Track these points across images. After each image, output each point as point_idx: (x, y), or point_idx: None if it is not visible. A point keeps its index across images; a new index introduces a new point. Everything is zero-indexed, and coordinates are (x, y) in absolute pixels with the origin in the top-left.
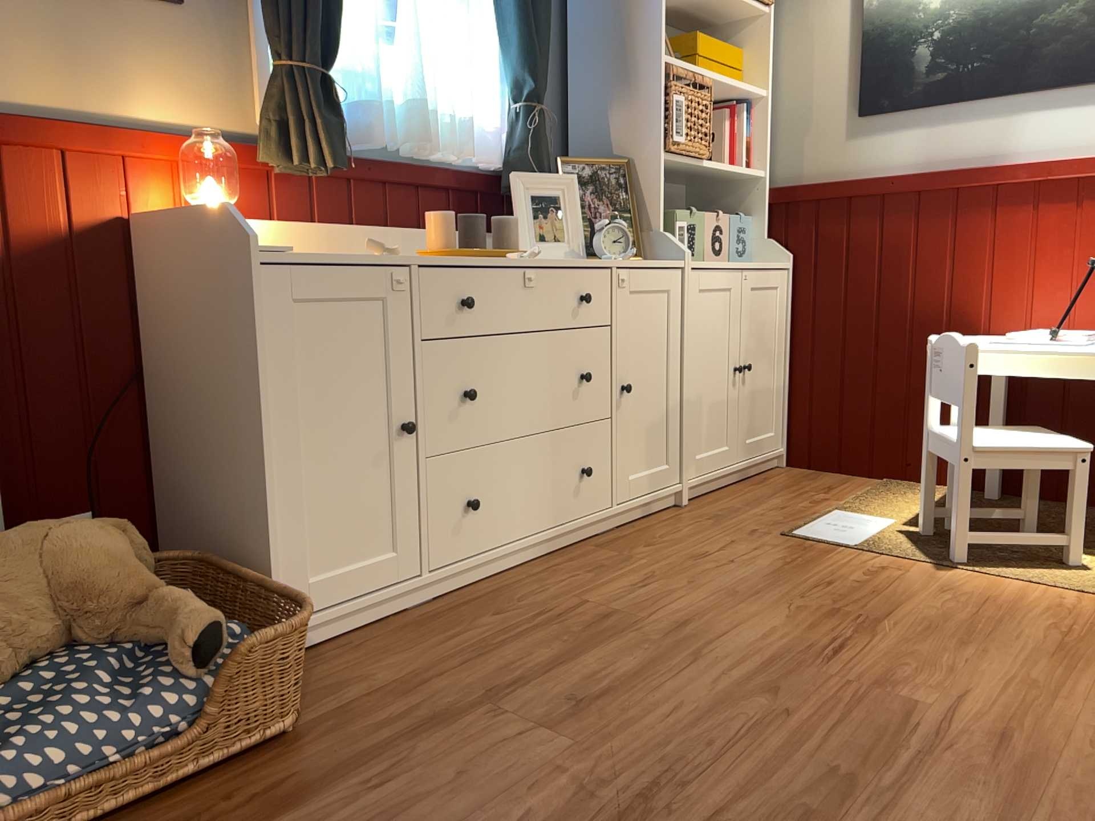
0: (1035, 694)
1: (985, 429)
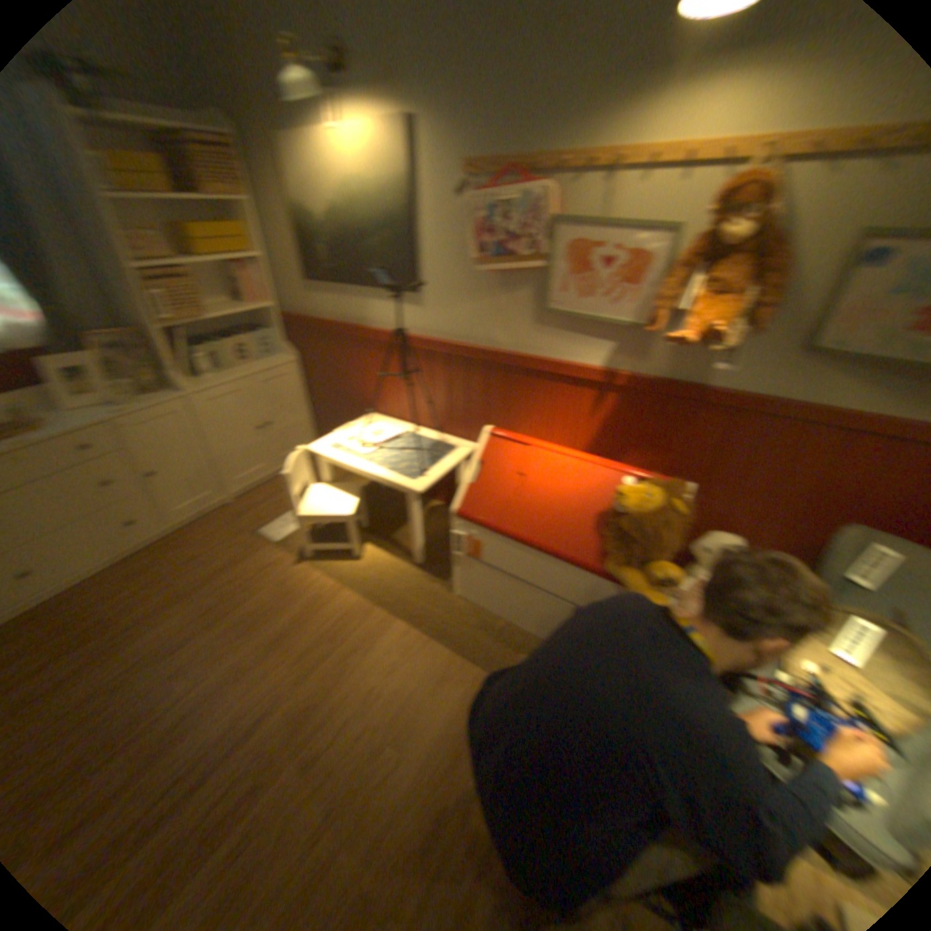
0: (227, 682)
1: (328, 491)
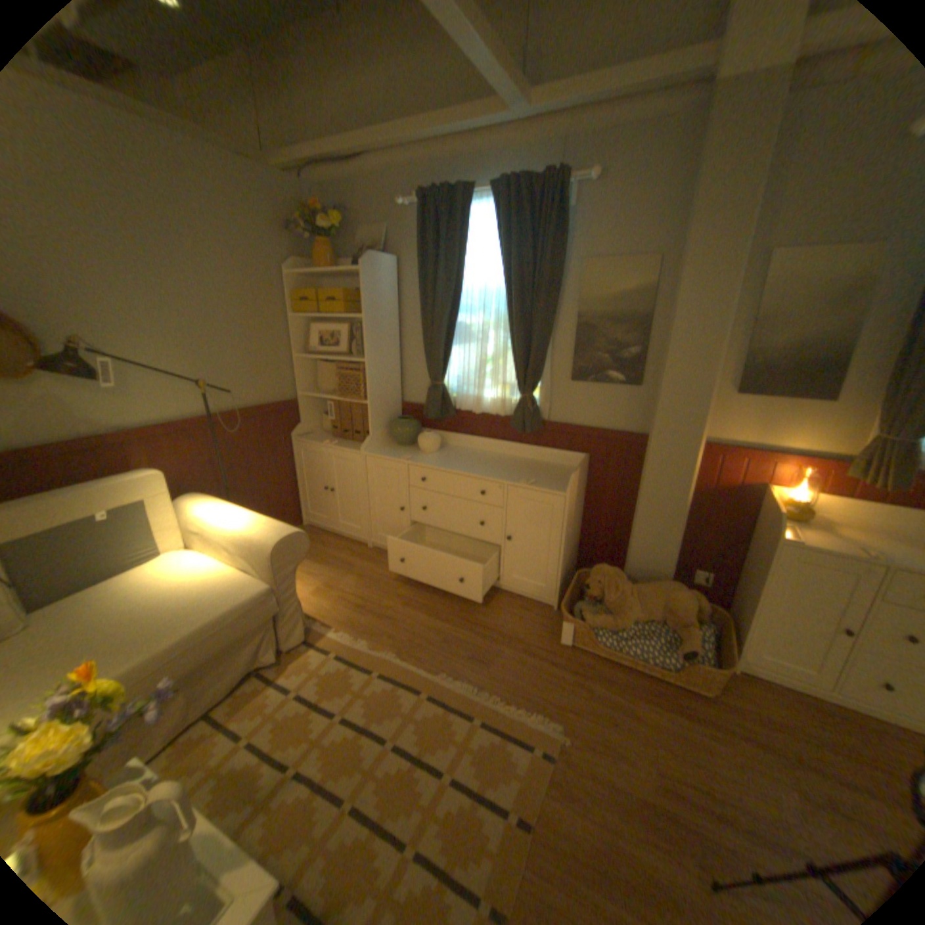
0: None
1: None
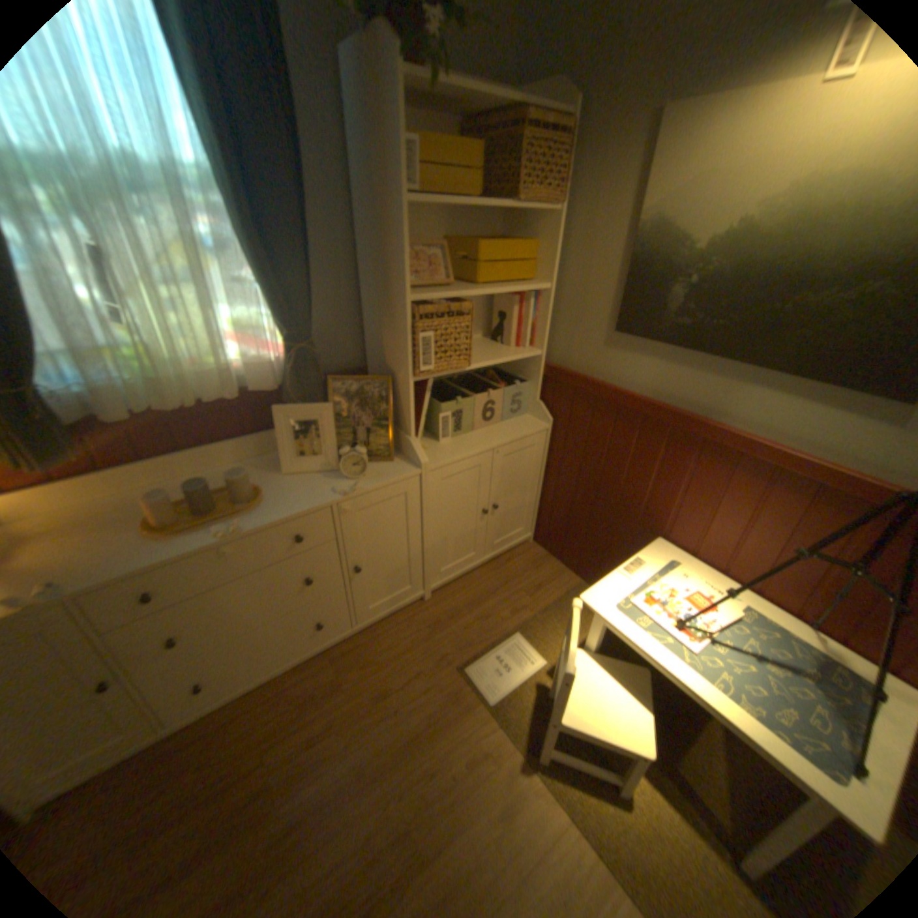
0: None
1: (602, 672)
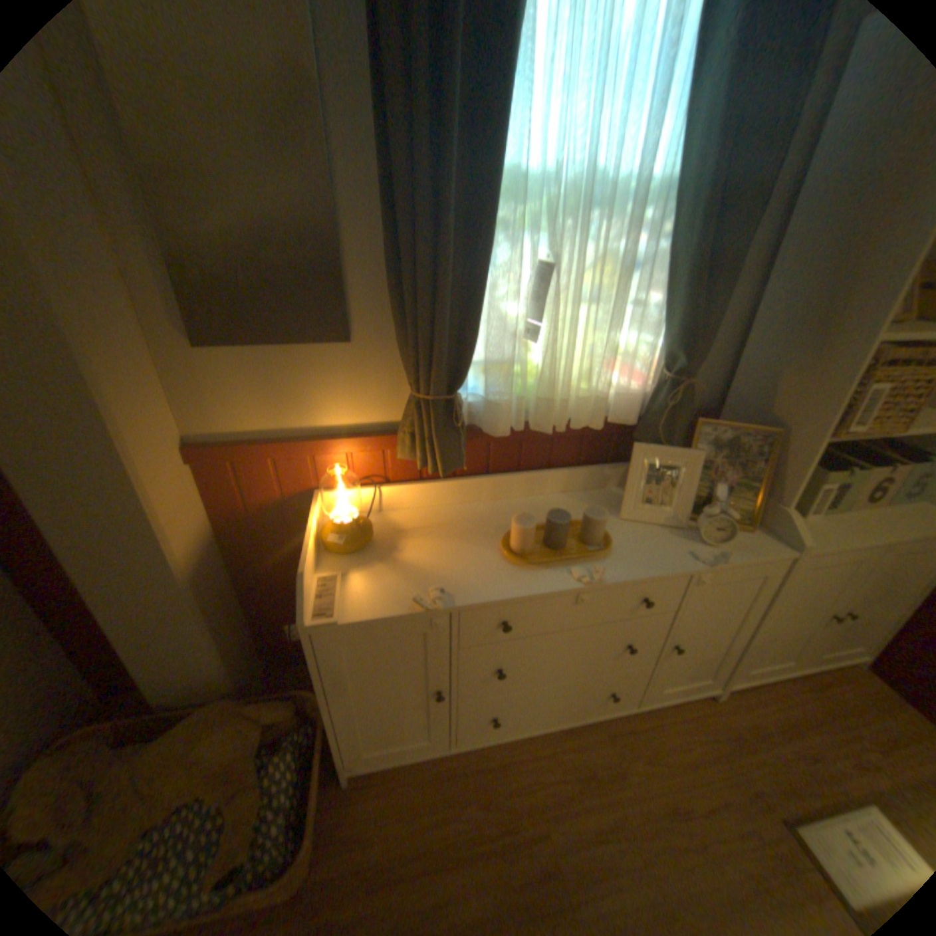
0: None
1: None
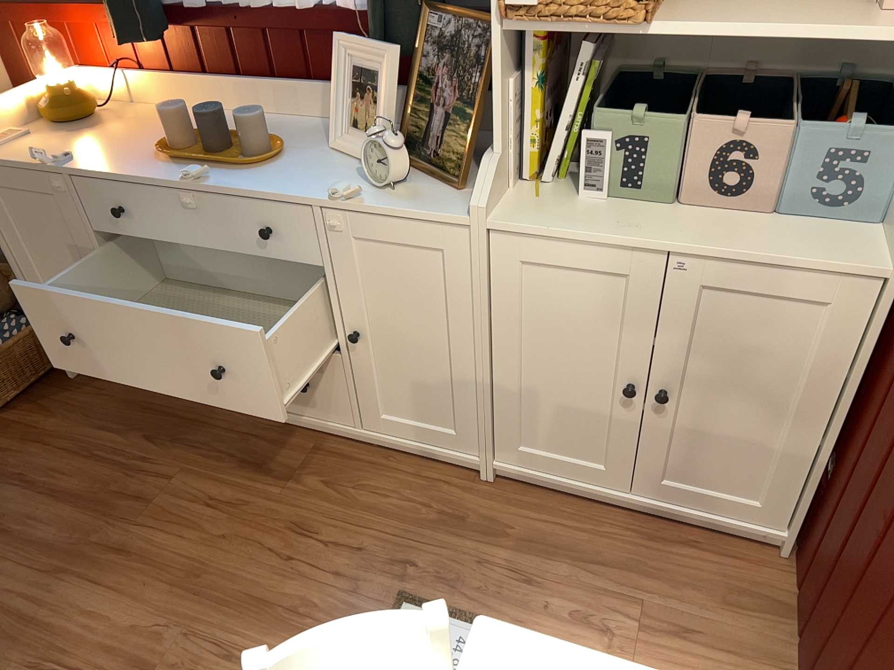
0: None
1: None
